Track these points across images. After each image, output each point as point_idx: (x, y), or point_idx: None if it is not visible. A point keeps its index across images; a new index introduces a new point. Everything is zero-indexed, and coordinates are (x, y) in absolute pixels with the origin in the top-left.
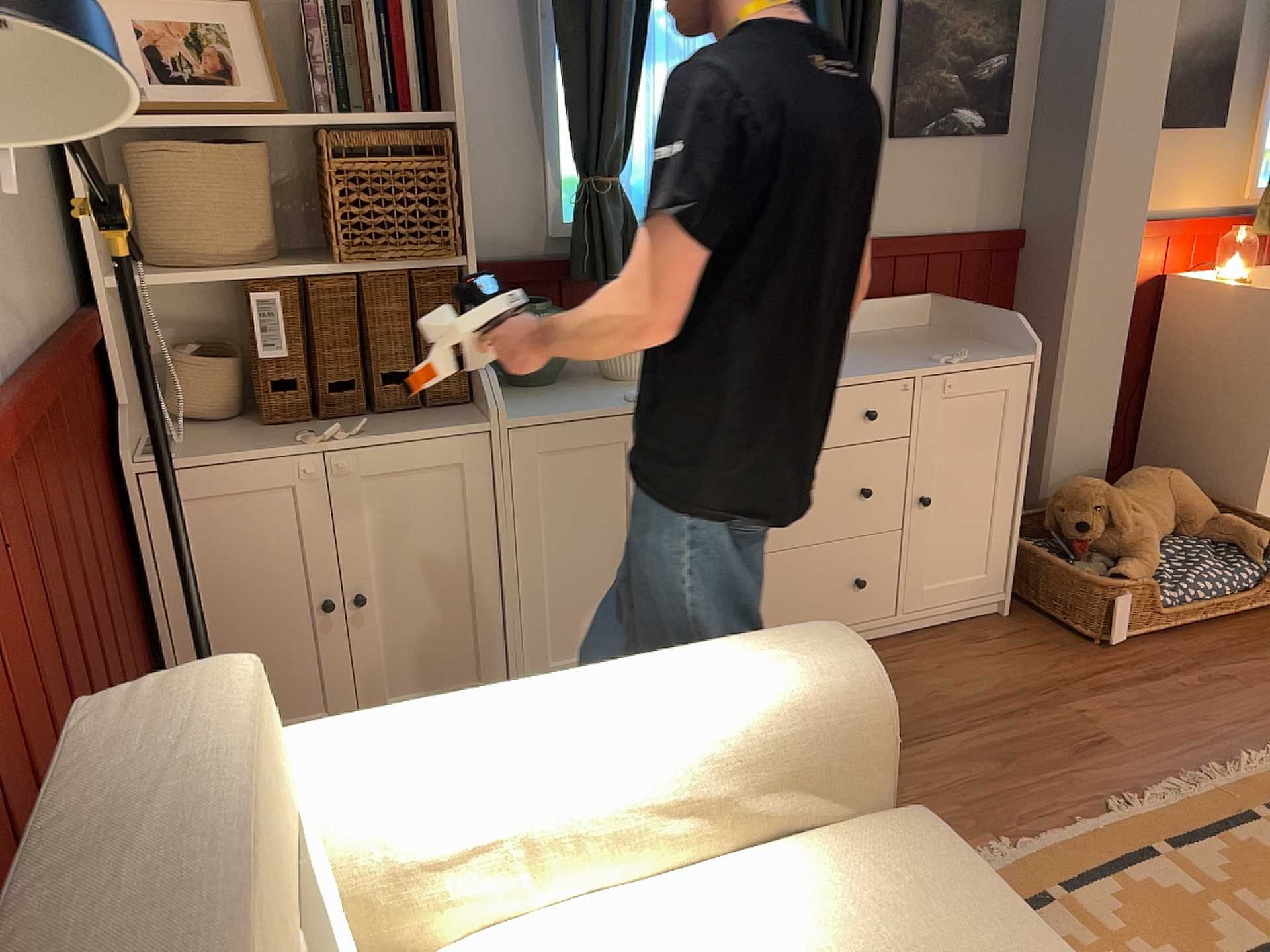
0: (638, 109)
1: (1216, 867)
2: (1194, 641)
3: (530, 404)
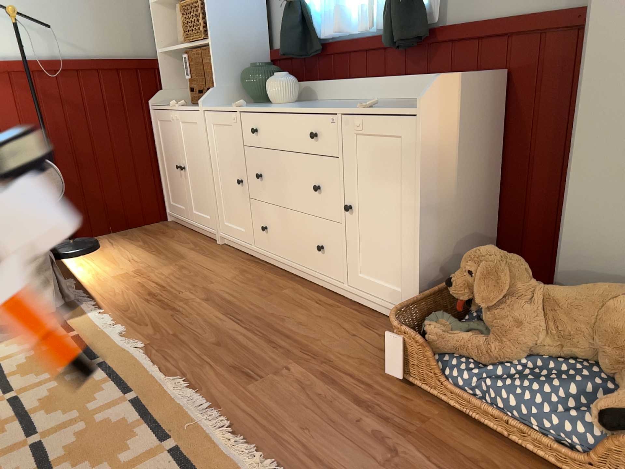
0: None
1: (111, 416)
2: (461, 435)
3: (226, 106)
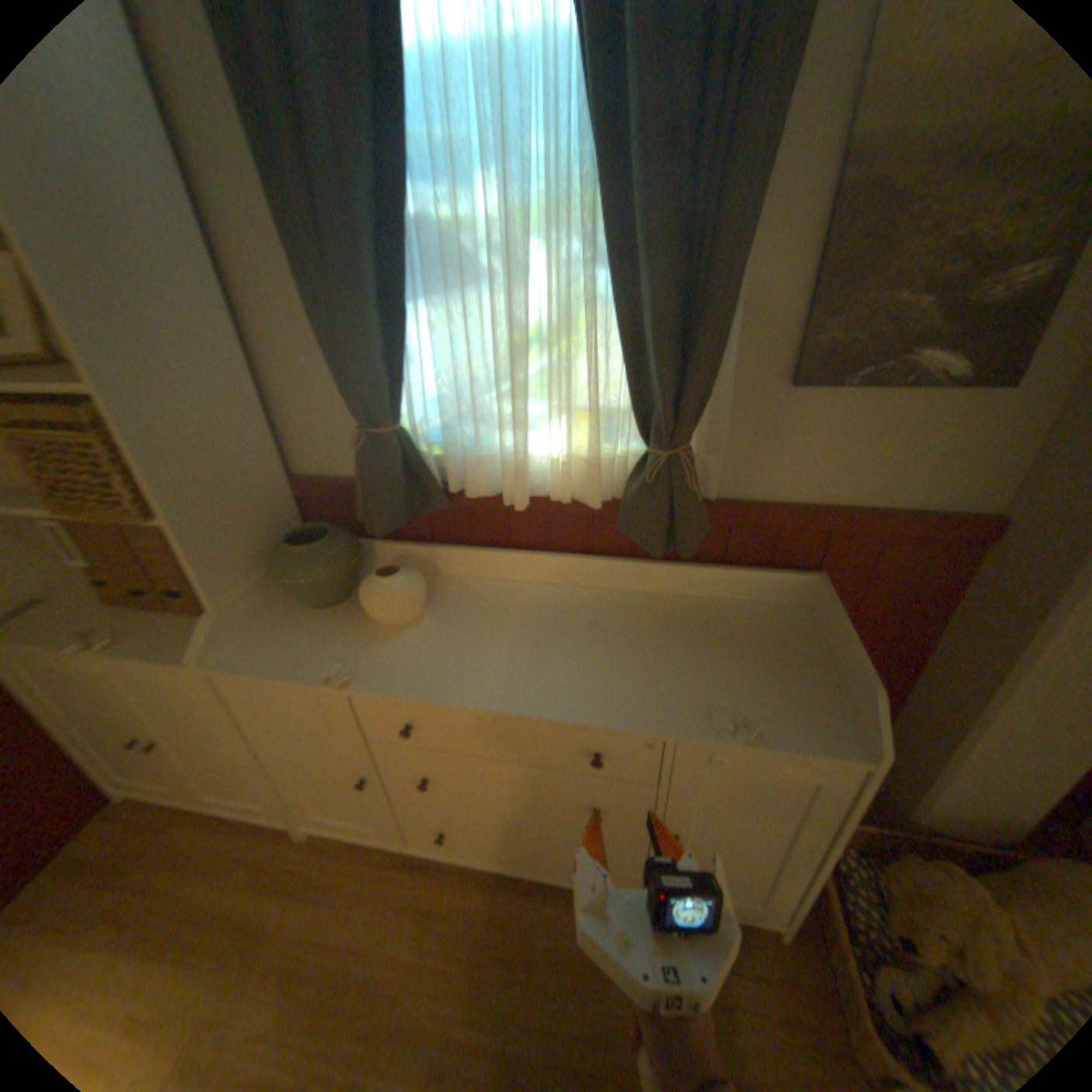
0: (413, 350)
1: None
2: None
3: (265, 642)
